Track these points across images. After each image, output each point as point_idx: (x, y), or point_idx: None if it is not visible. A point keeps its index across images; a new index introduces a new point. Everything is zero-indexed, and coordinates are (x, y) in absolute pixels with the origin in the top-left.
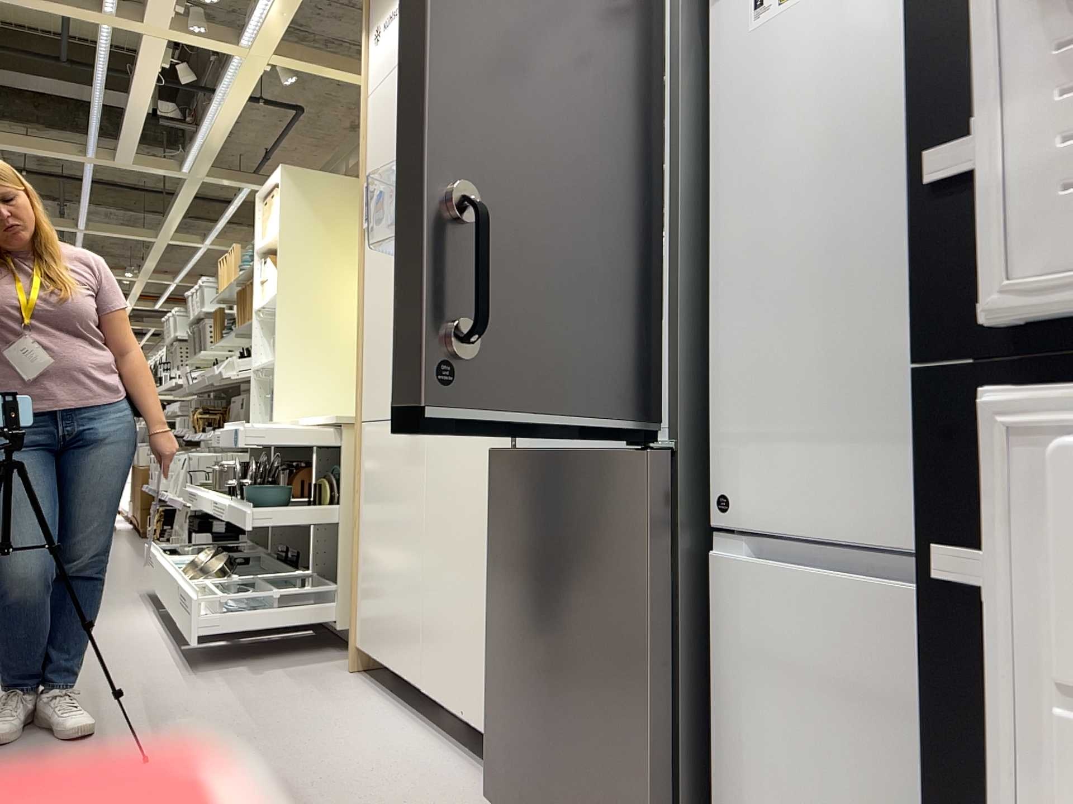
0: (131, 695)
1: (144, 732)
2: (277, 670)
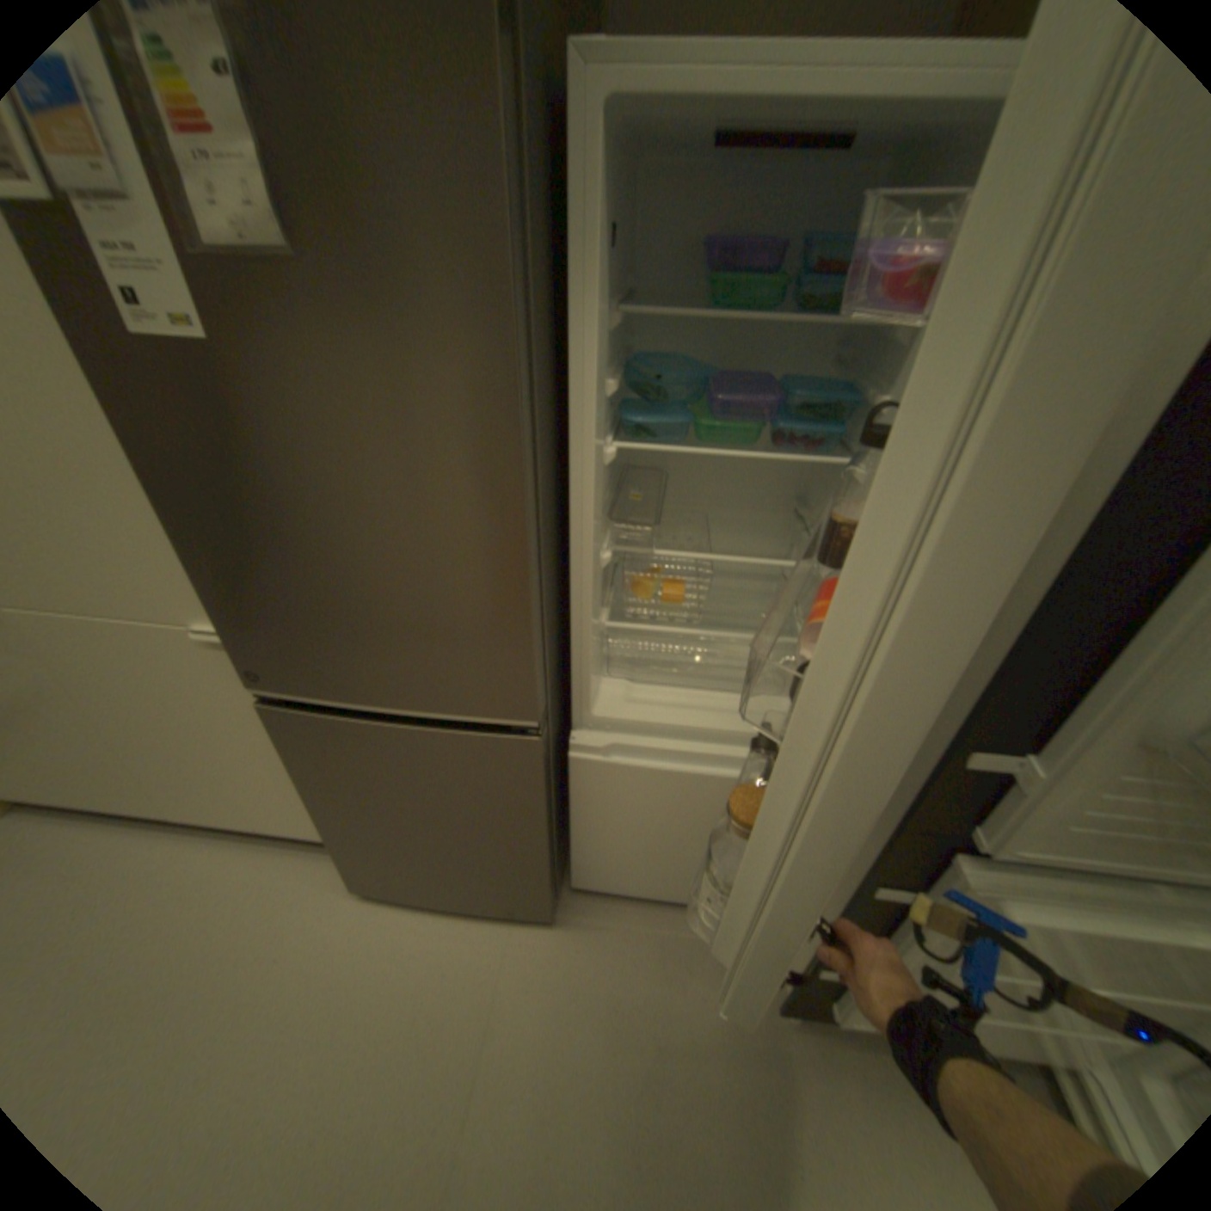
0: None
1: None
2: None
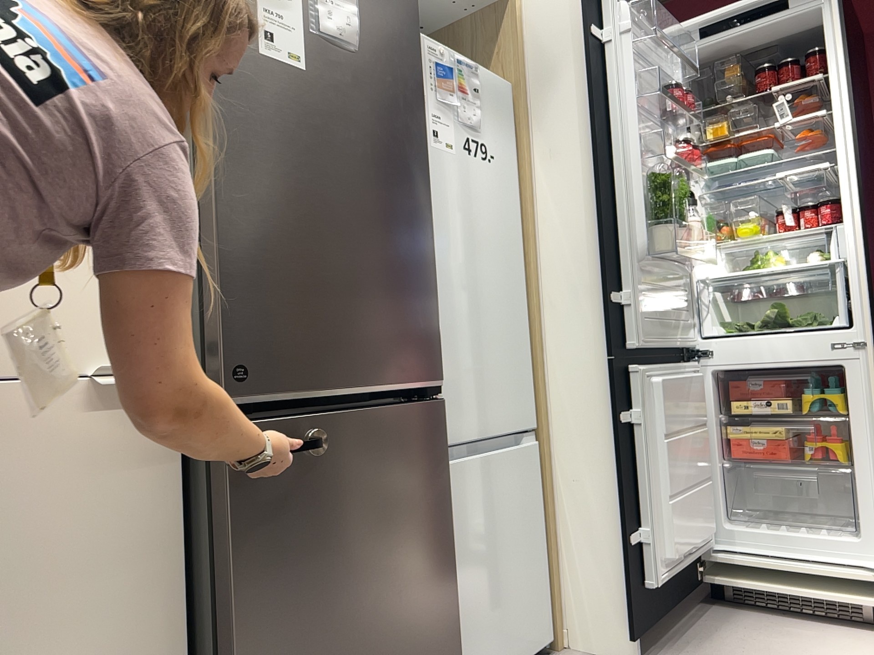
0: None
1: None
2: None
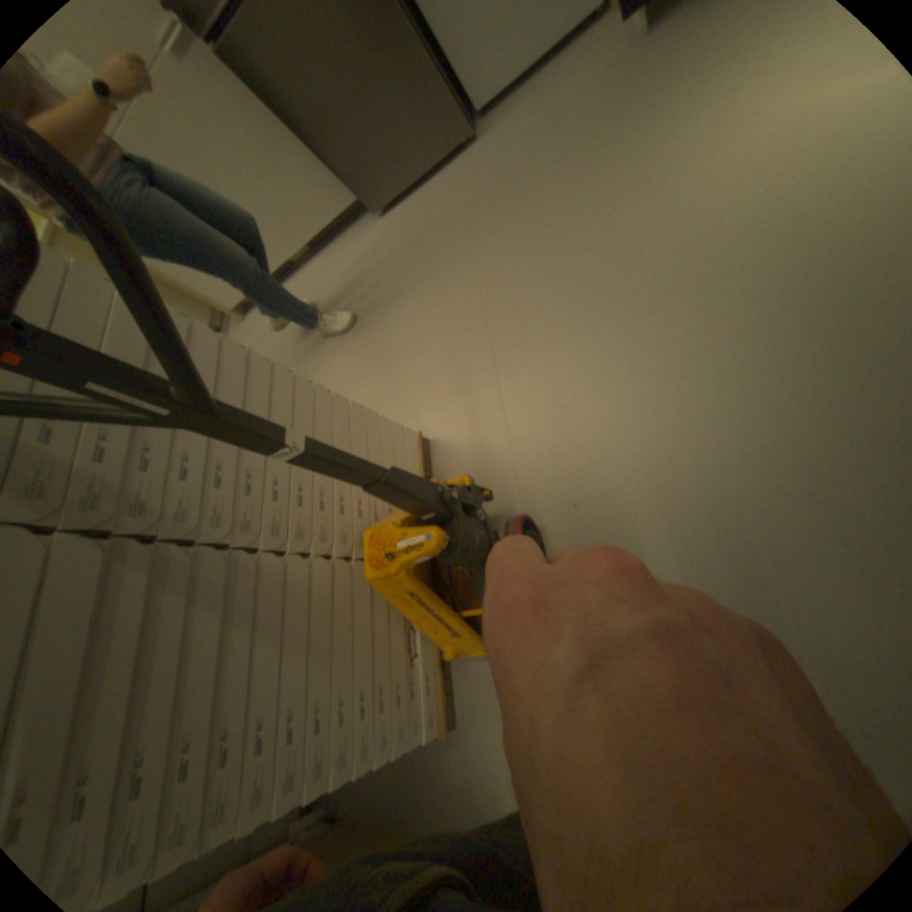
0: None
1: None
2: None
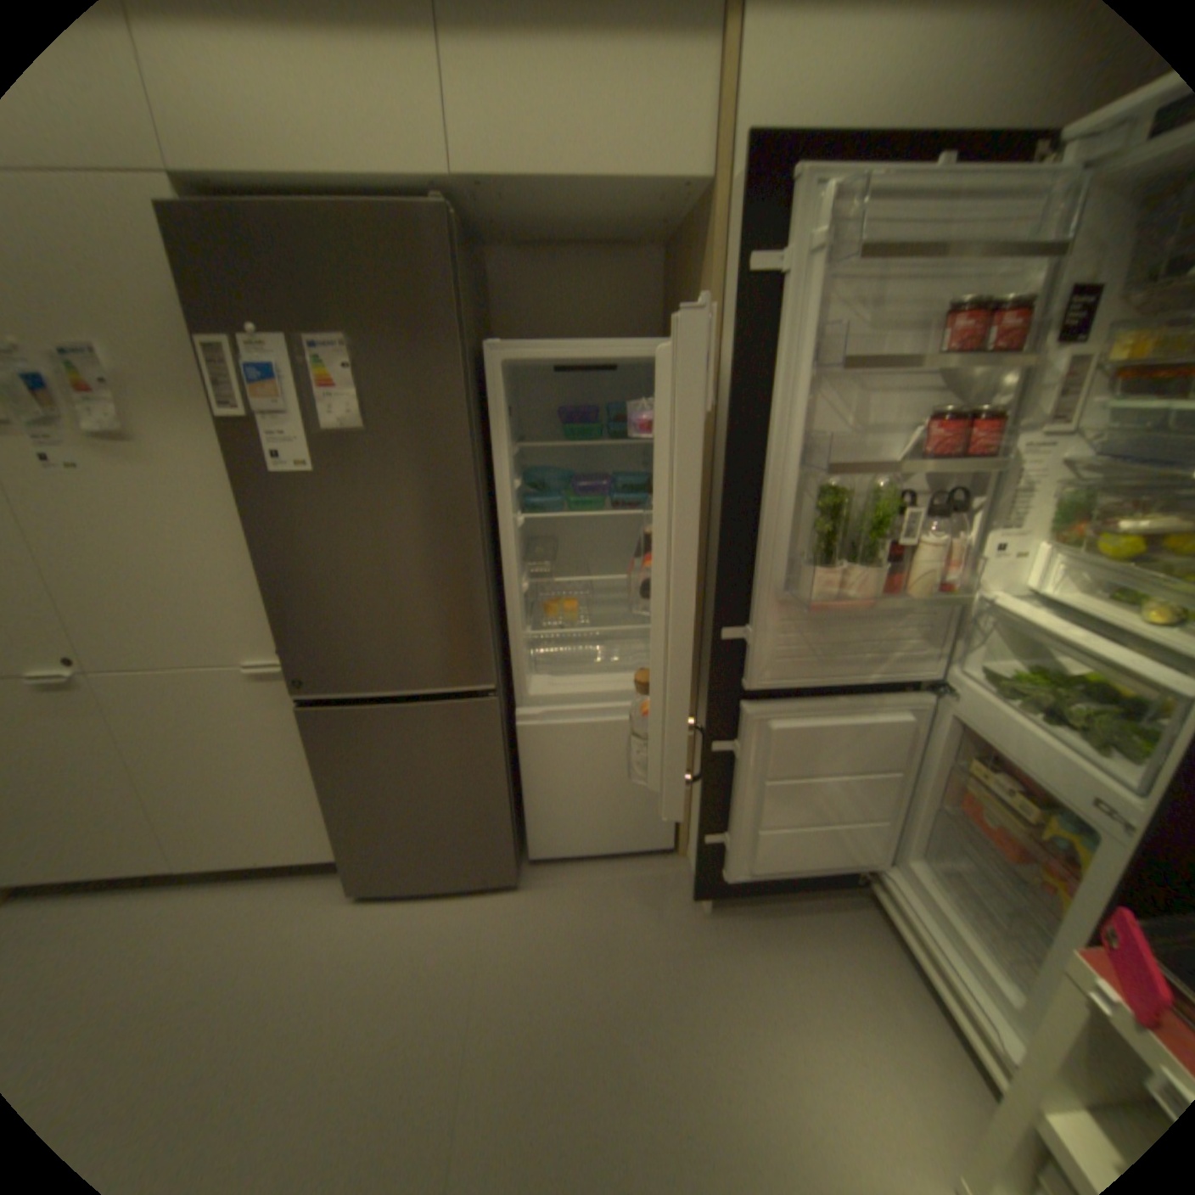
0: None
1: None
2: None
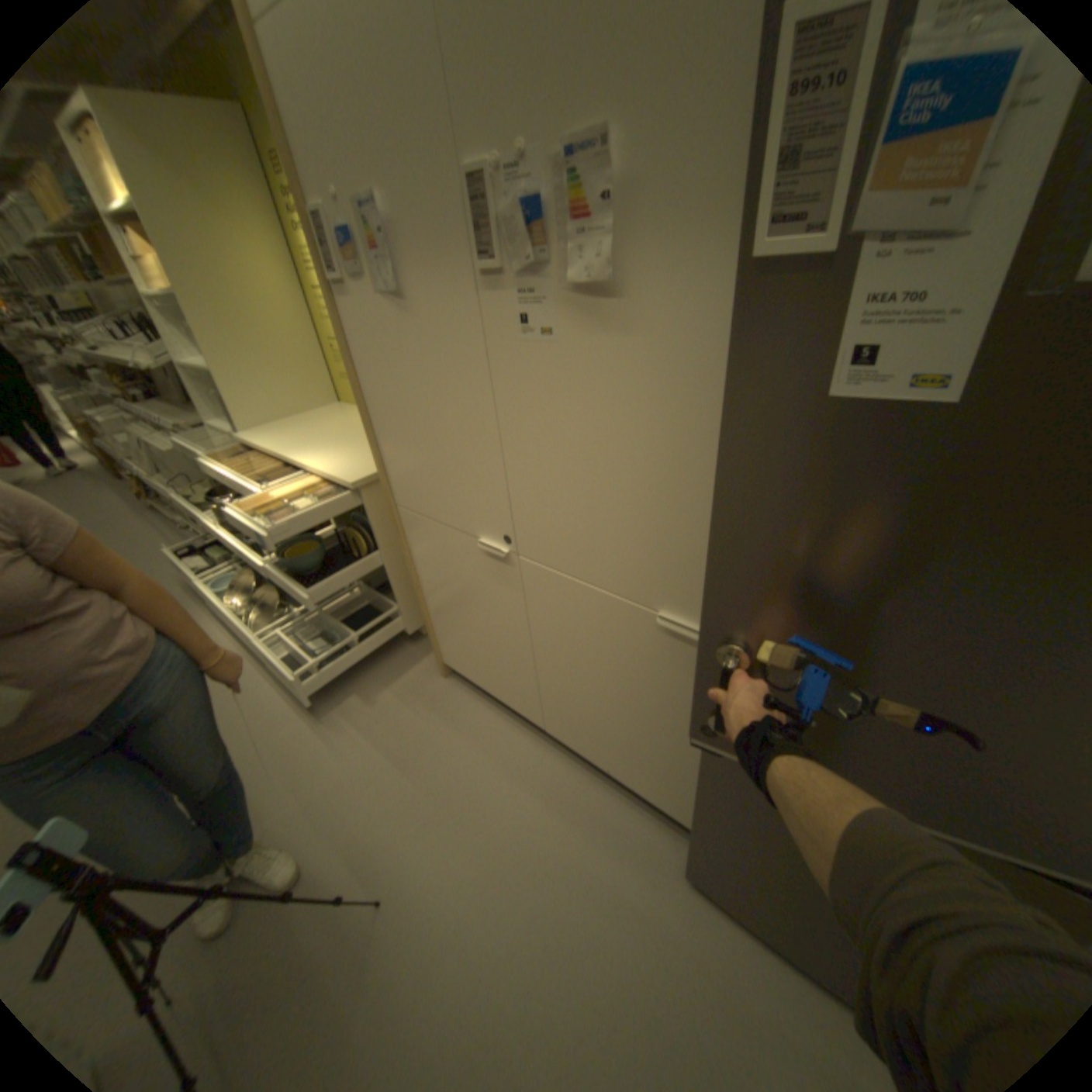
0: (287, 777)
1: (339, 840)
2: (384, 691)
